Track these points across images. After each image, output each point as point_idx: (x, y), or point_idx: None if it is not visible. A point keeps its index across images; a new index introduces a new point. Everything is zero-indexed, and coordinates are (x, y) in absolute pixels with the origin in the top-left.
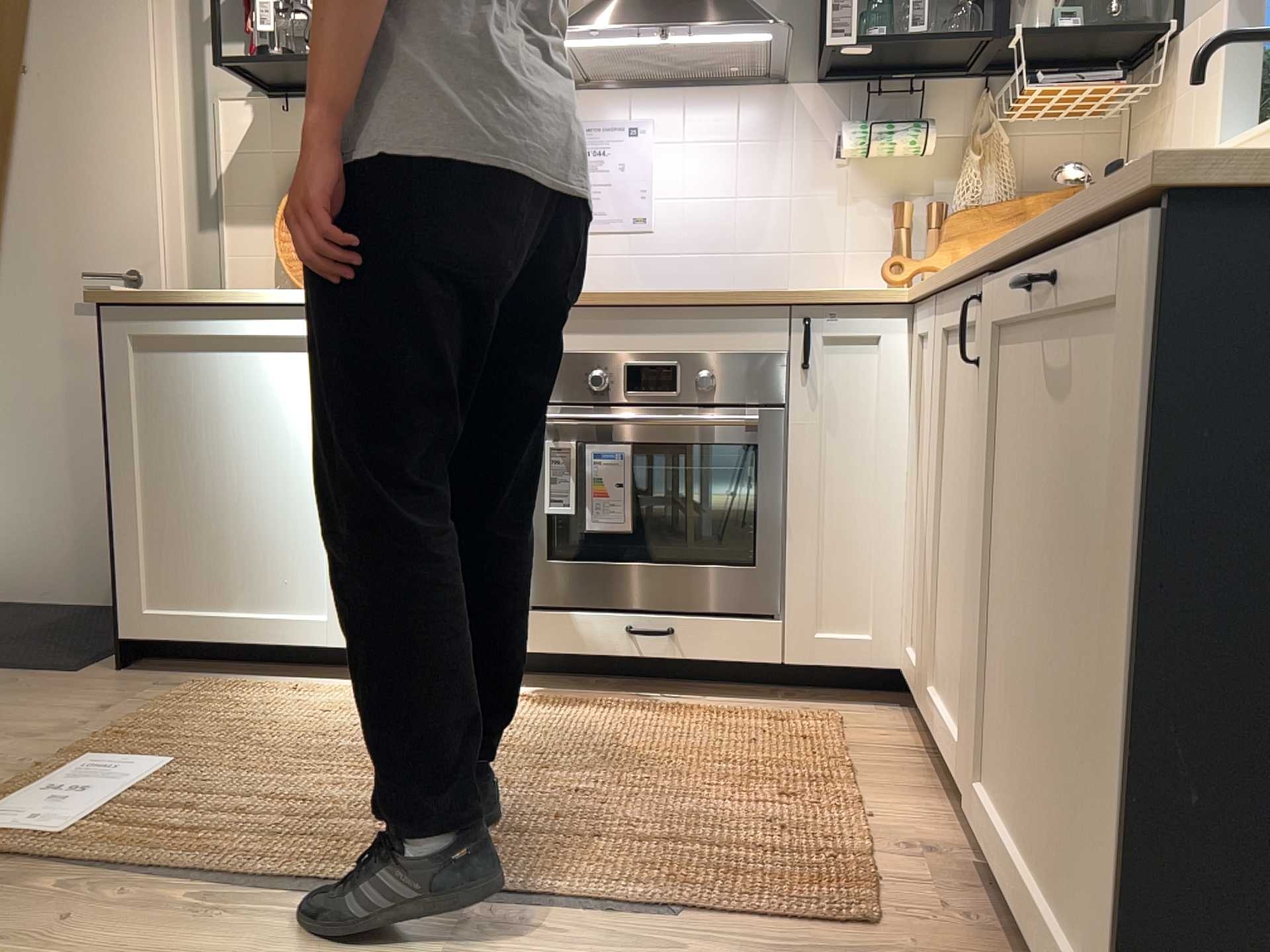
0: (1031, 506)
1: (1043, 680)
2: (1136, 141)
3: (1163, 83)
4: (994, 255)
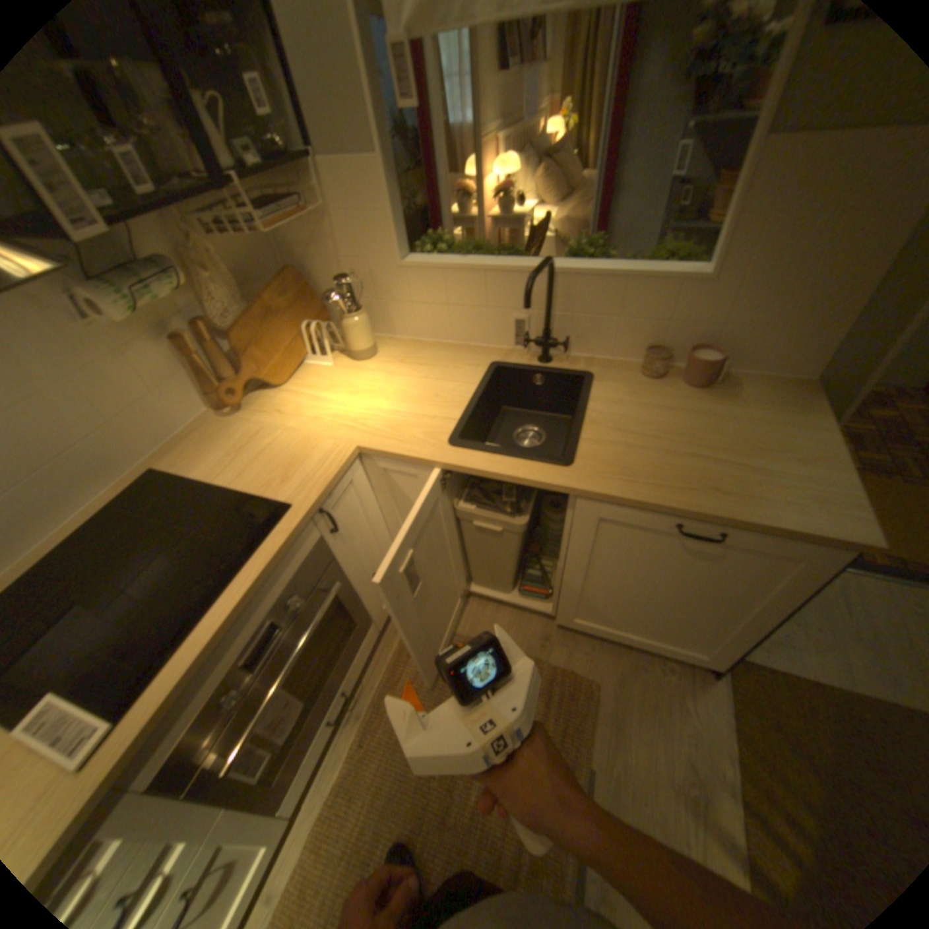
0: (630, 569)
1: (642, 606)
2: (288, 222)
3: (312, 190)
4: (586, 489)
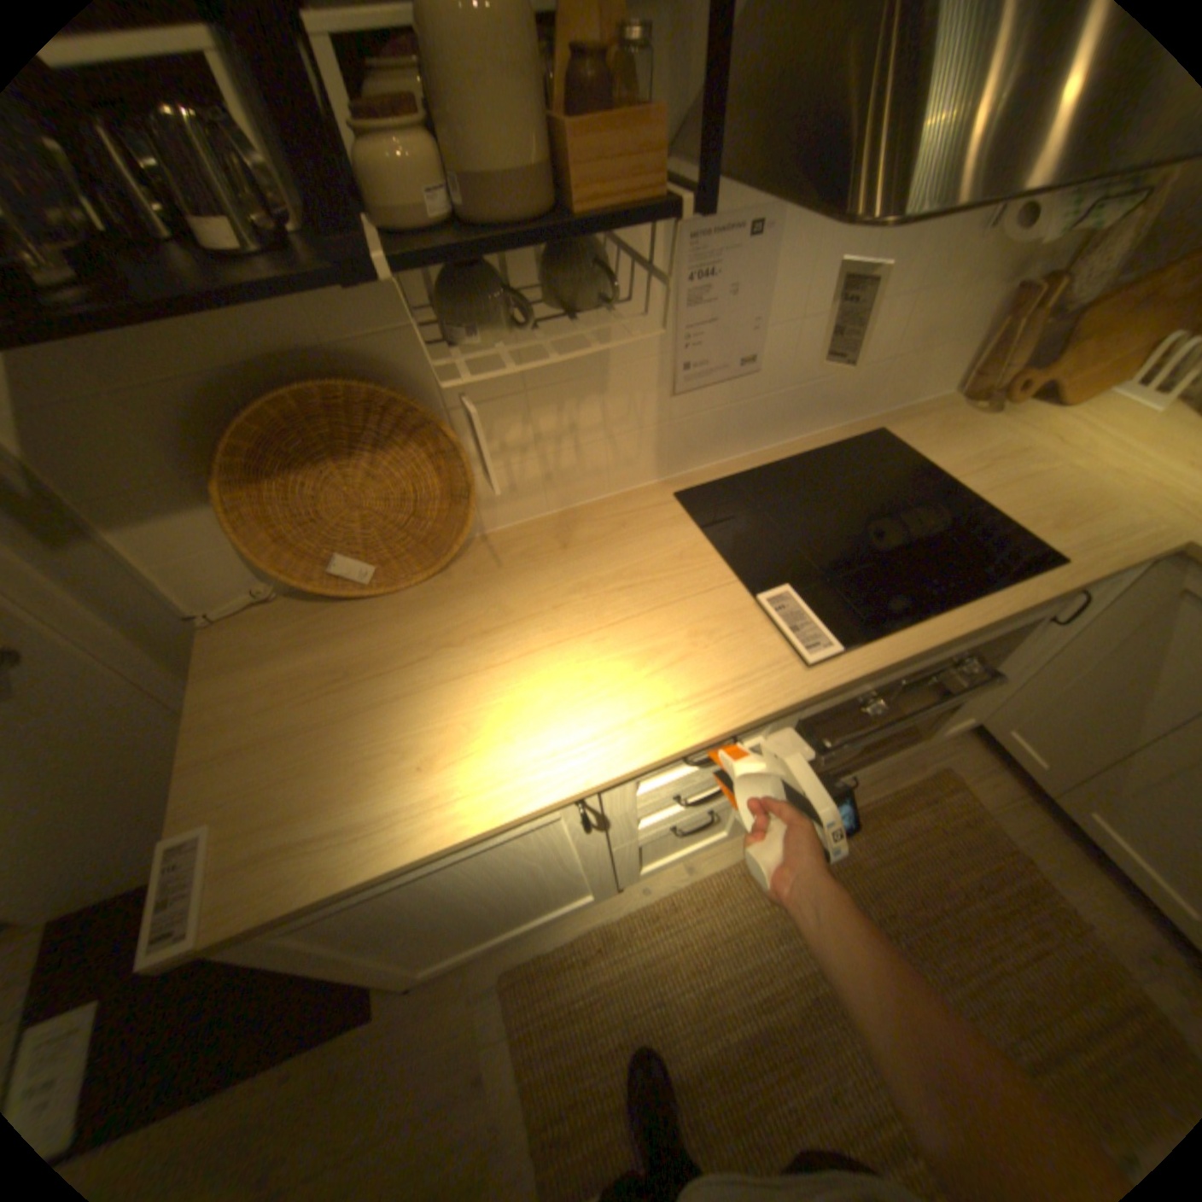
0: None
1: None
2: None
3: None
4: None
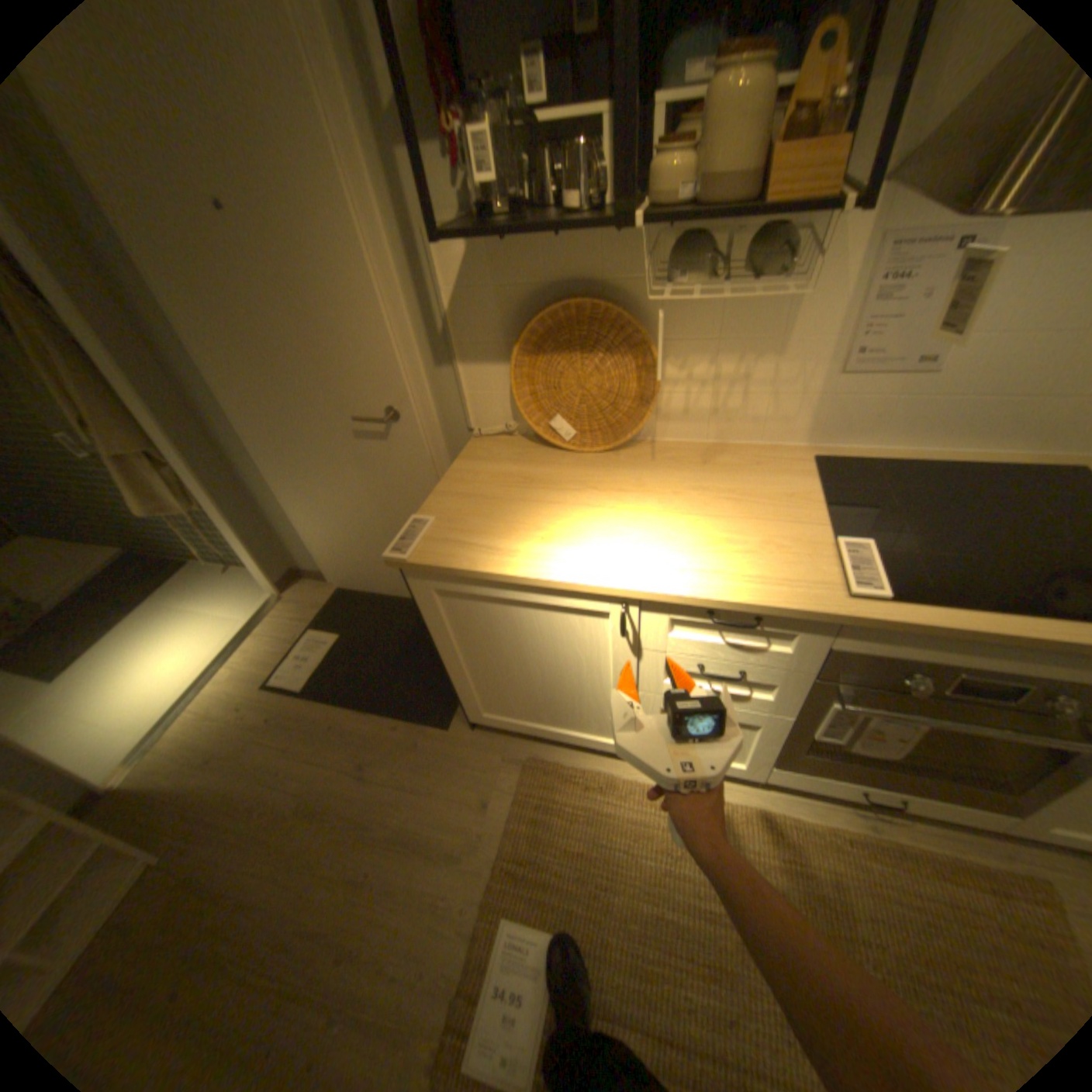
0: None
1: None
2: None
3: None
4: None
